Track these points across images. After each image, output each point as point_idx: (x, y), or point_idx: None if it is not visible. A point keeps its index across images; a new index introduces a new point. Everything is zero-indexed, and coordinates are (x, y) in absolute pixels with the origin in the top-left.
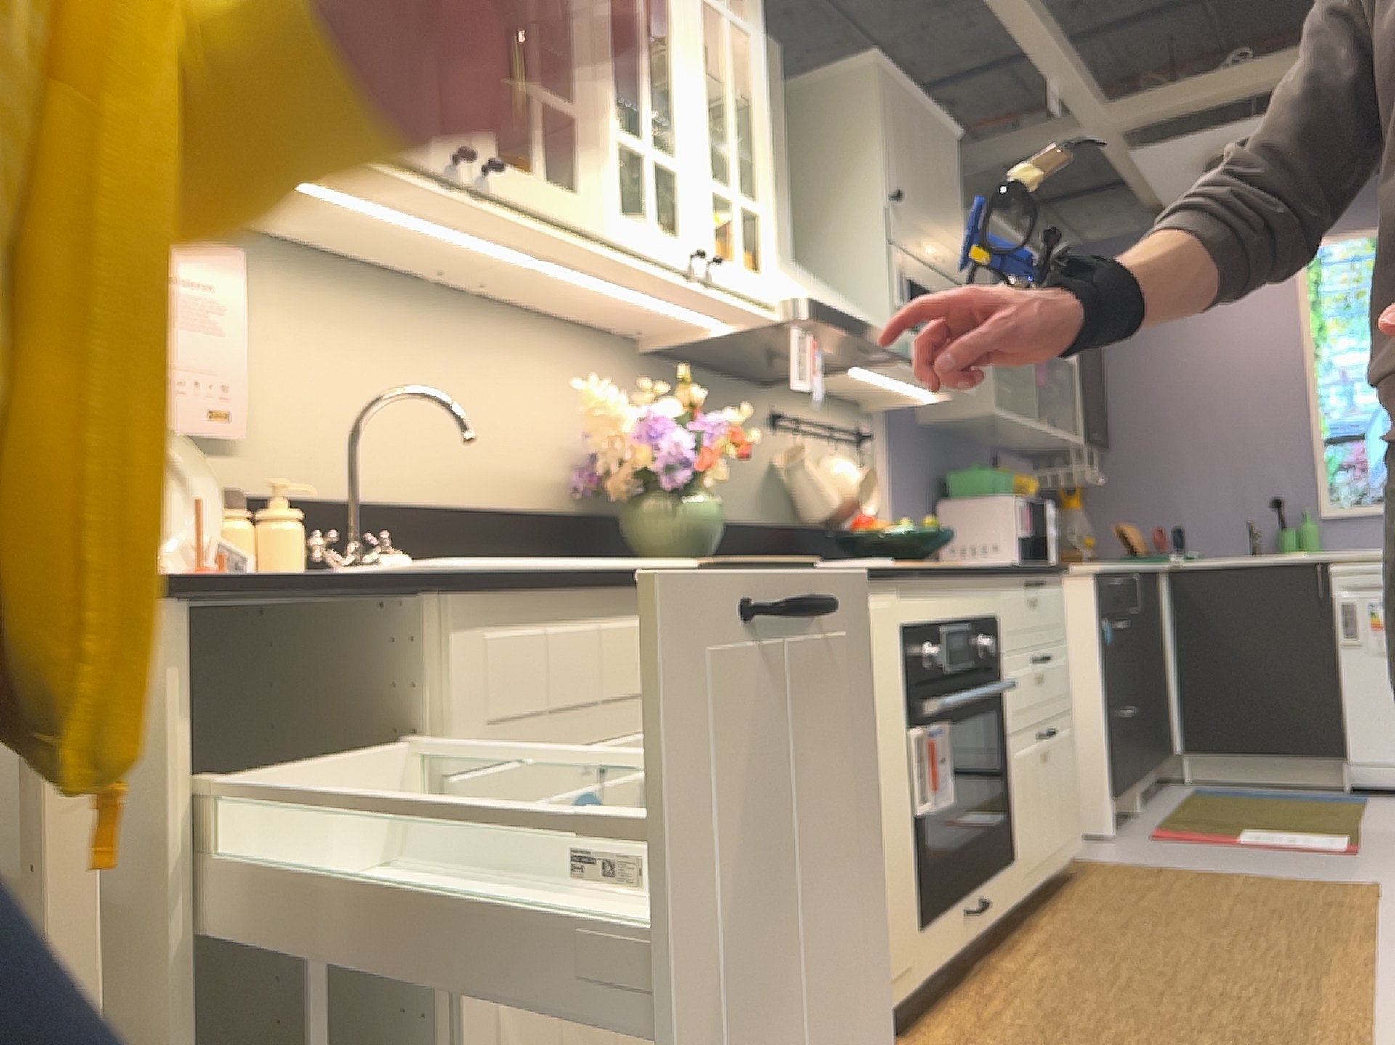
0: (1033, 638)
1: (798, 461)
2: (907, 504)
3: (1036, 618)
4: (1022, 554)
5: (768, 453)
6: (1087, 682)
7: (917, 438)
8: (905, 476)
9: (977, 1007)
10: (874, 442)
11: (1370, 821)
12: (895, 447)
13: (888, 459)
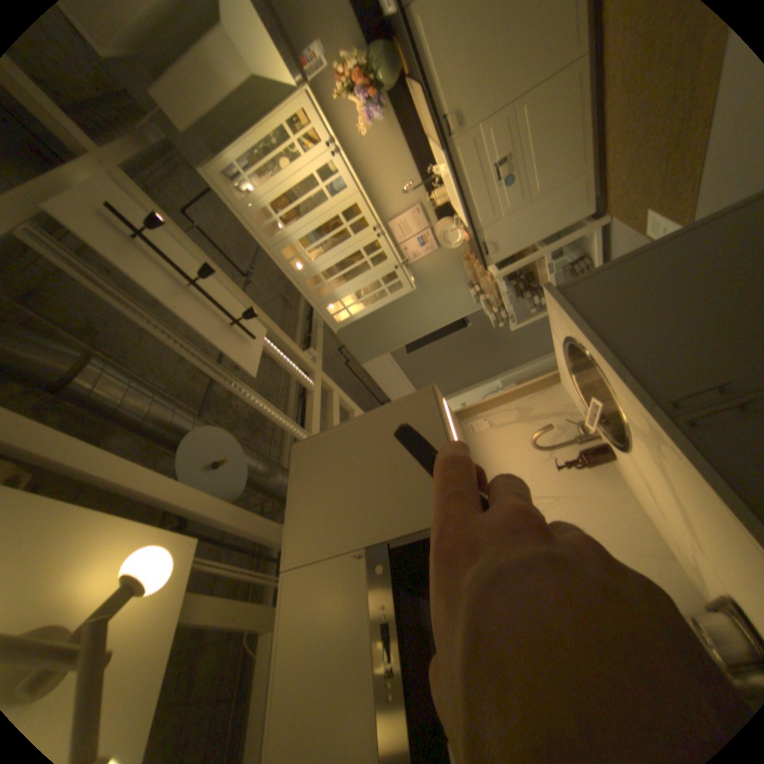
0: None
1: None
2: None
3: None
4: None
5: None
6: None
7: None
8: None
9: None
10: None
11: None
12: None
13: None
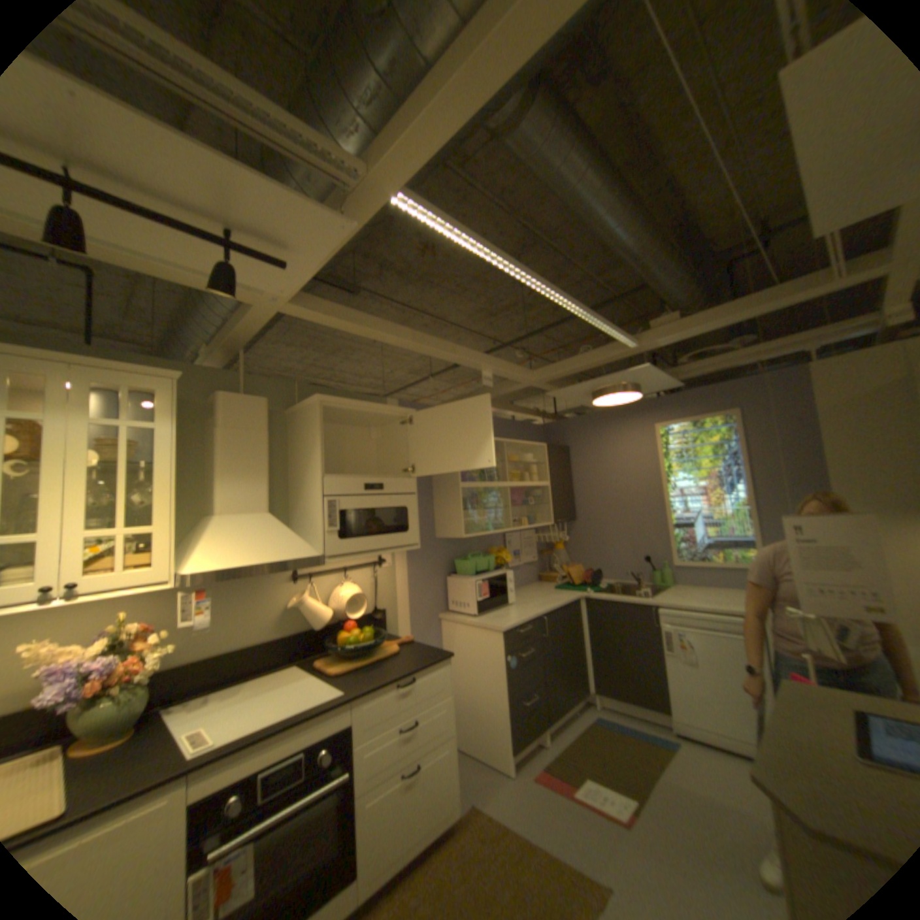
0: (398, 718)
1: (293, 604)
2: (419, 583)
3: (404, 703)
4: (478, 609)
5: (284, 597)
6: (500, 689)
7: (432, 546)
8: (418, 569)
9: None
10: (389, 560)
11: (661, 782)
12: (410, 556)
13: (402, 565)
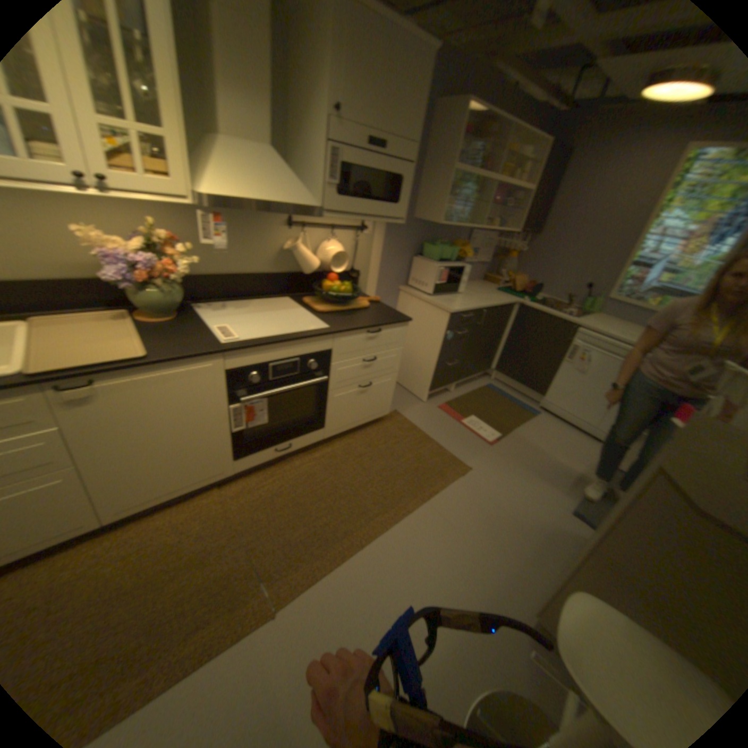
0: (365, 352)
1: (291, 248)
2: (392, 257)
3: (371, 345)
4: (435, 291)
5: (282, 240)
6: (435, 351)
7: (410, 225)
8: (394, 244)
9: (263, 479)
10: (372, 229)
11: (521, 429)
12: (390, 230)
13: (382, 237)
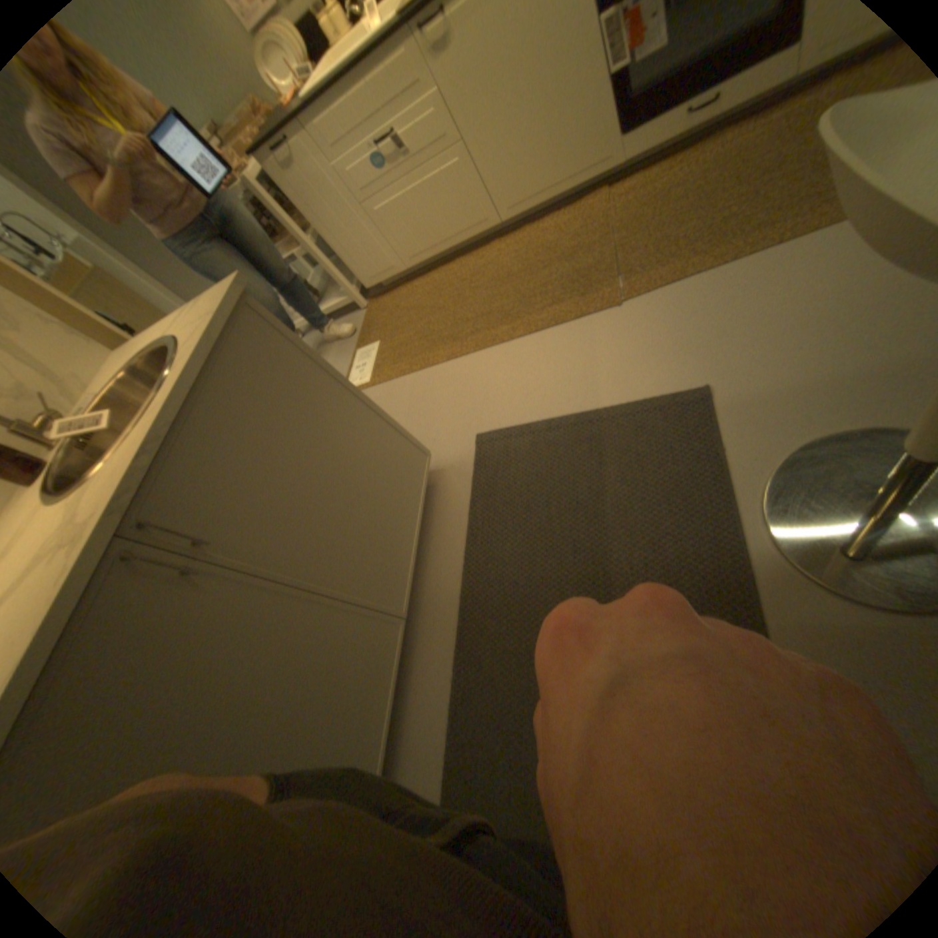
0: None
1: None
2: None
3: None
4: None
5: None
6: None
7: None
8: None
9: (667, 167)
10: None
11: None
12: None
13: None
